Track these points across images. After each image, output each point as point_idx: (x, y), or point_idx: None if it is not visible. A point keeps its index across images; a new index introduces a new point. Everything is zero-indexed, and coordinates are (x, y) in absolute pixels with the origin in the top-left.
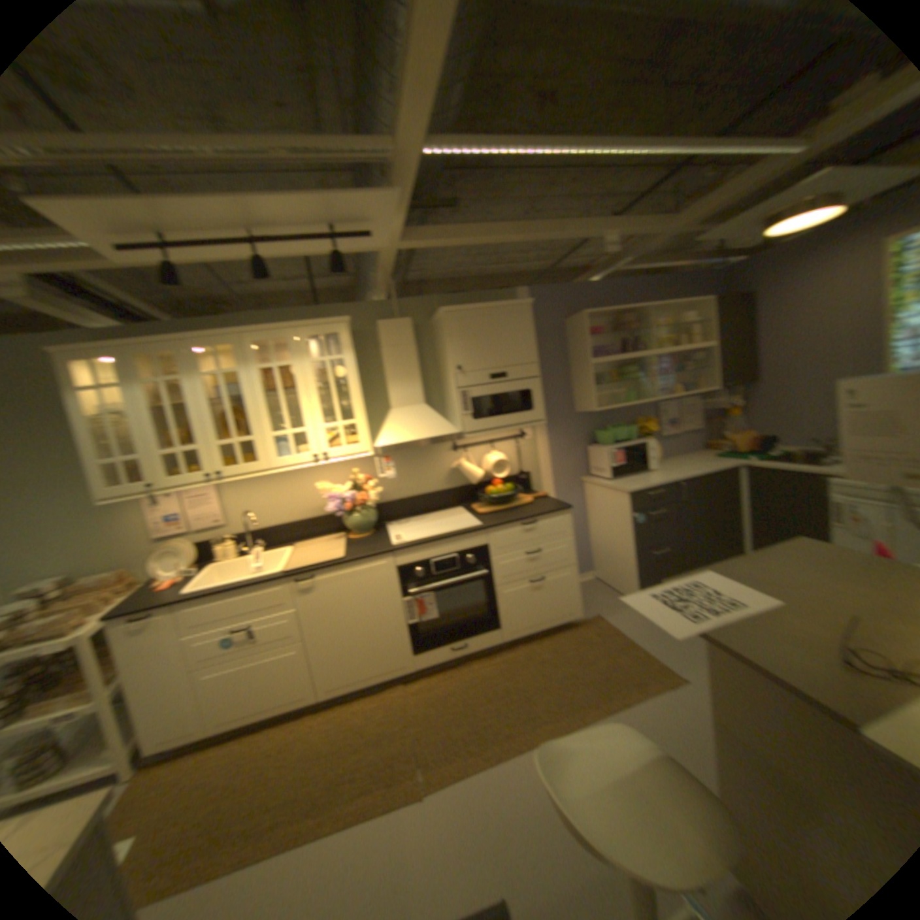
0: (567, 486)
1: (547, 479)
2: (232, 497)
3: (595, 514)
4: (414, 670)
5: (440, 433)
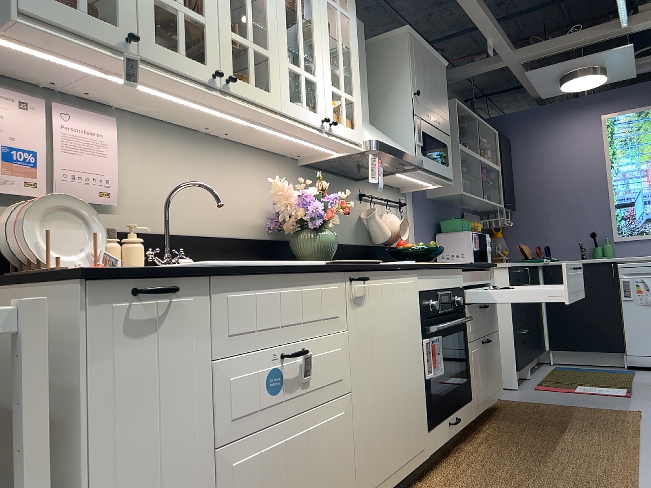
0: None
1: None
2: (137, 162)
3: None
4: (428, 456)
5: (411, 154)
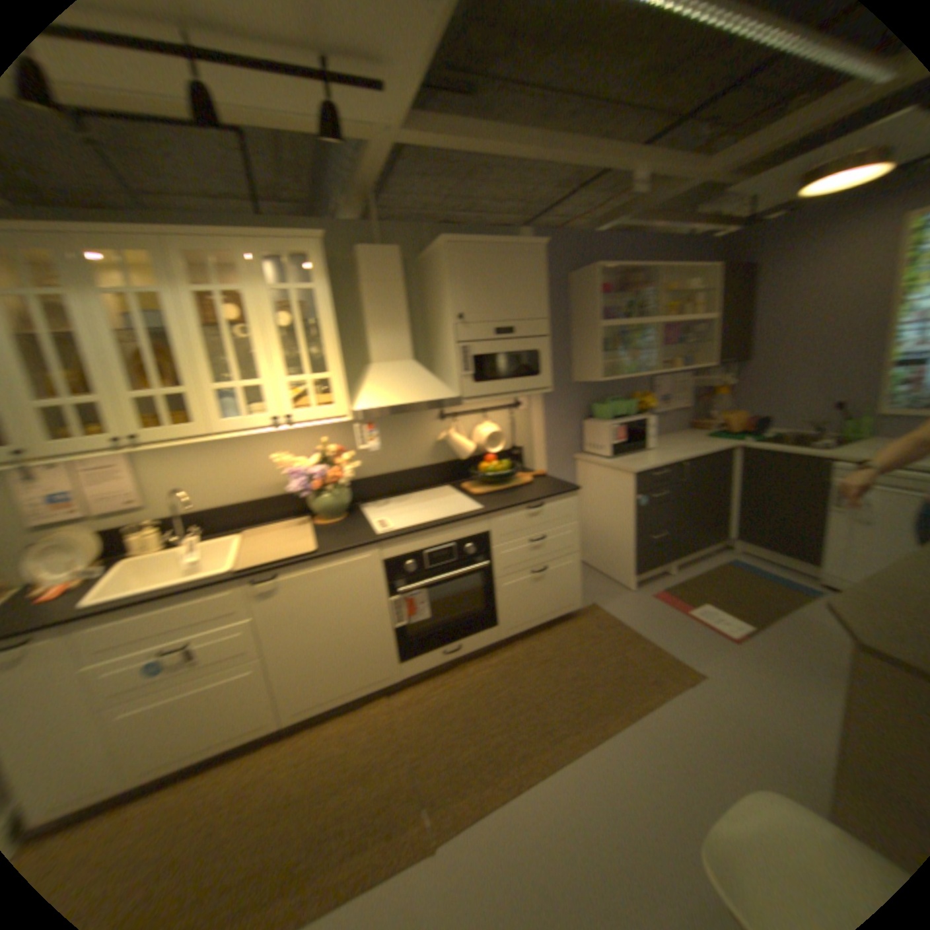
0: (559, 464)
1: (540, 456)
2: (150, 472)
3: (588, 495)
4: (399, 681)
5: (436, 397)
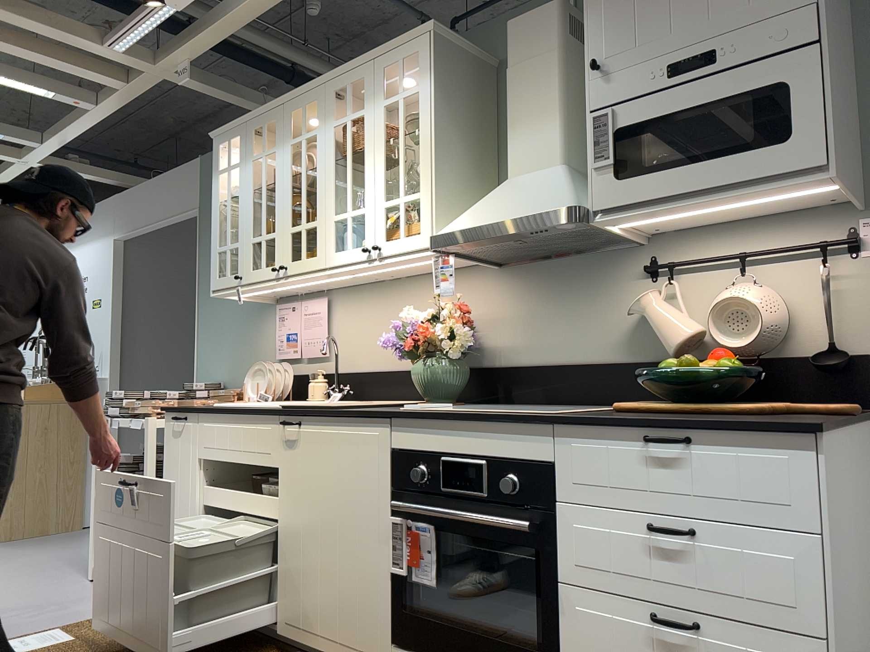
0: None
1: None
2: (342, 321)
3: None
4: None
5: (541, 208)
